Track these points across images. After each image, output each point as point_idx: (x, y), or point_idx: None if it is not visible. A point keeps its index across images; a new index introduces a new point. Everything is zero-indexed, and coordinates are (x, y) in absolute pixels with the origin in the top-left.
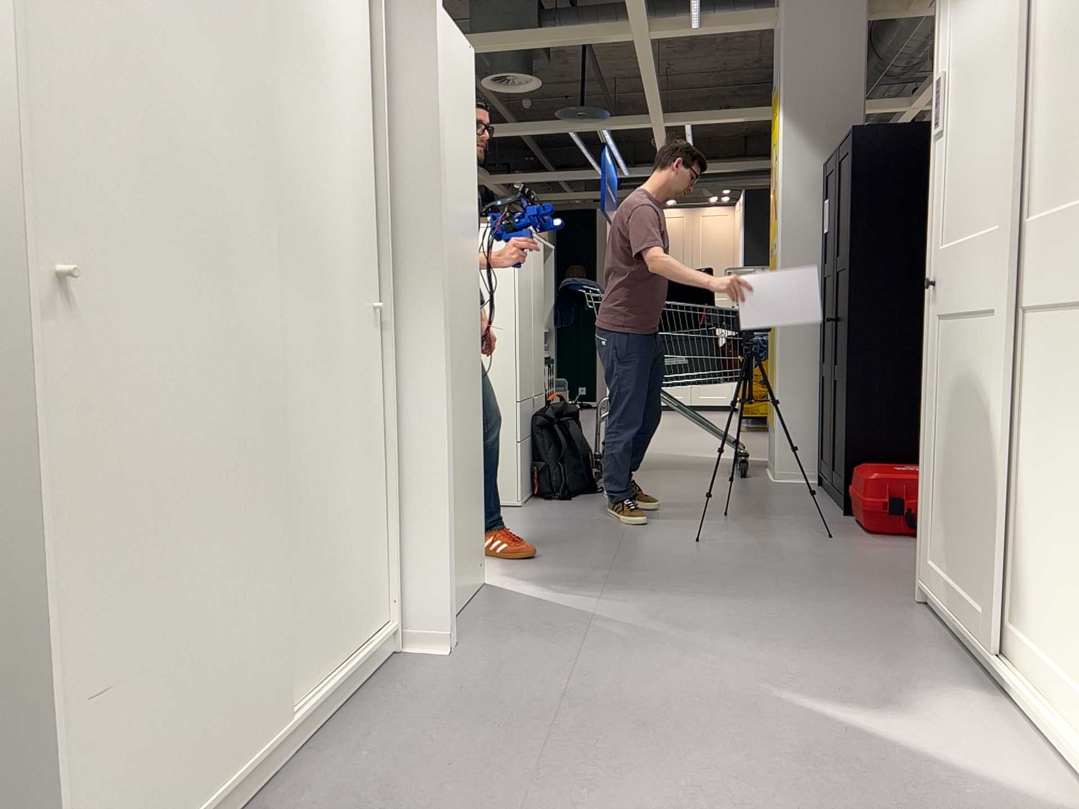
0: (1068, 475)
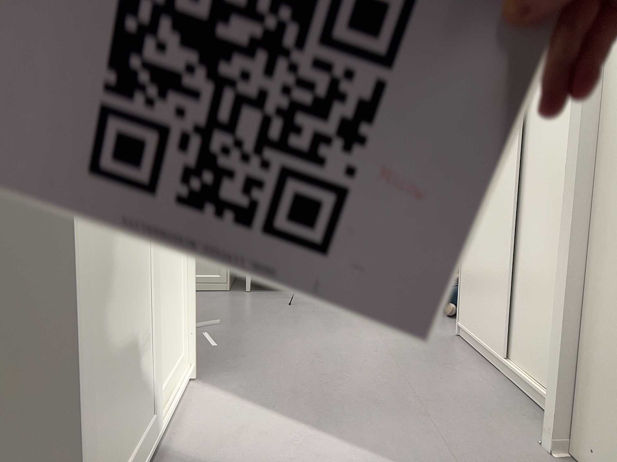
0: (169, 275)
